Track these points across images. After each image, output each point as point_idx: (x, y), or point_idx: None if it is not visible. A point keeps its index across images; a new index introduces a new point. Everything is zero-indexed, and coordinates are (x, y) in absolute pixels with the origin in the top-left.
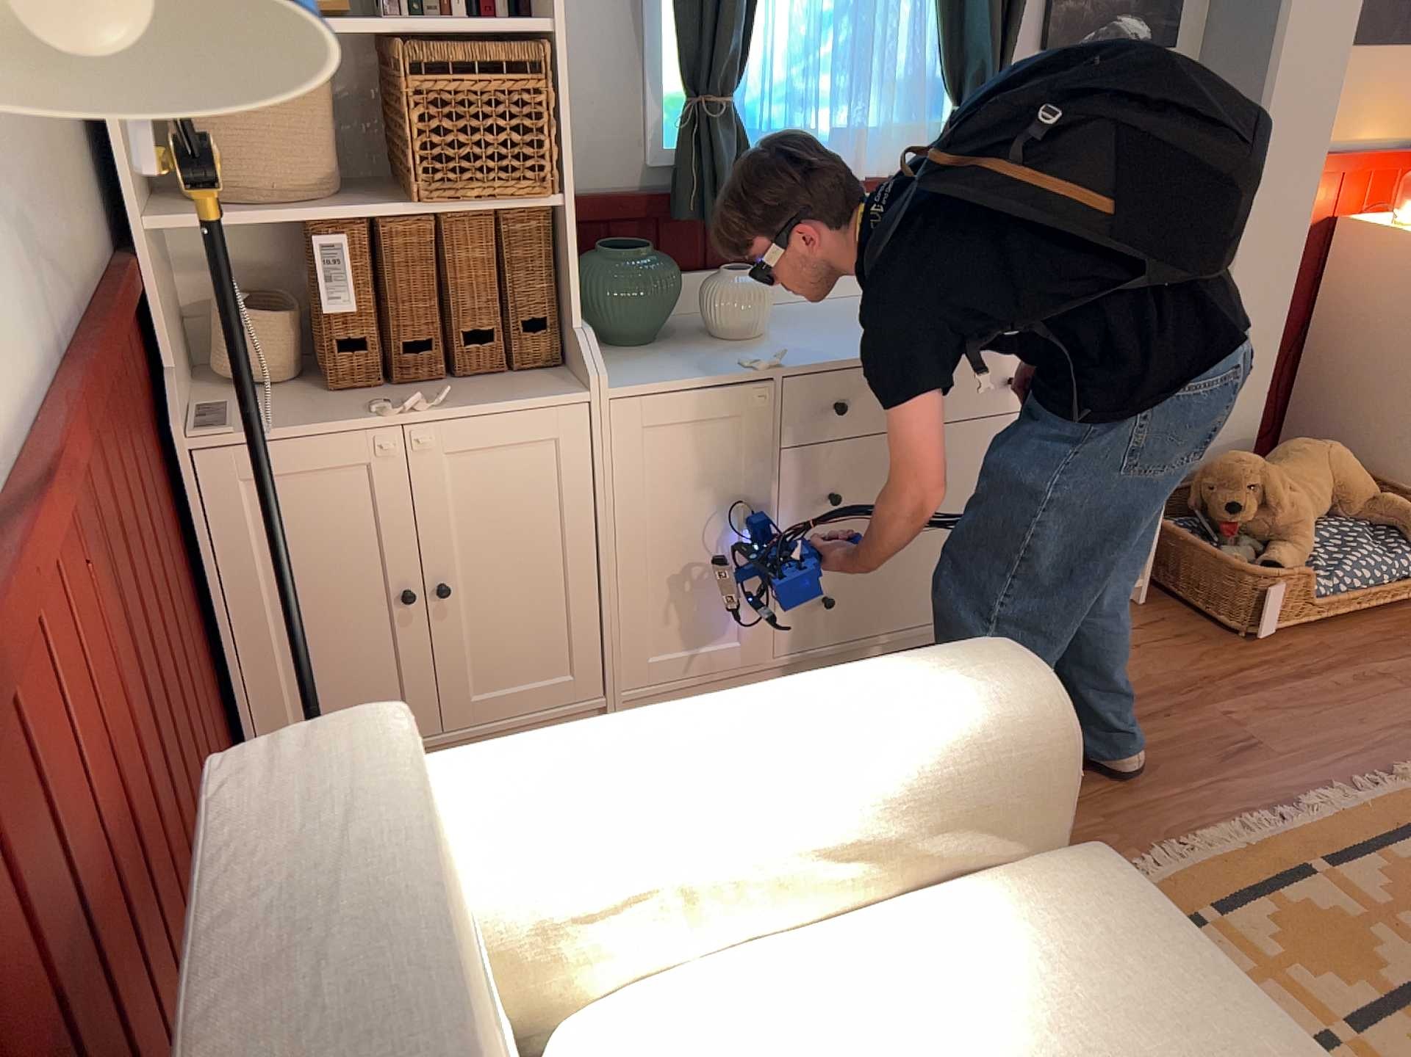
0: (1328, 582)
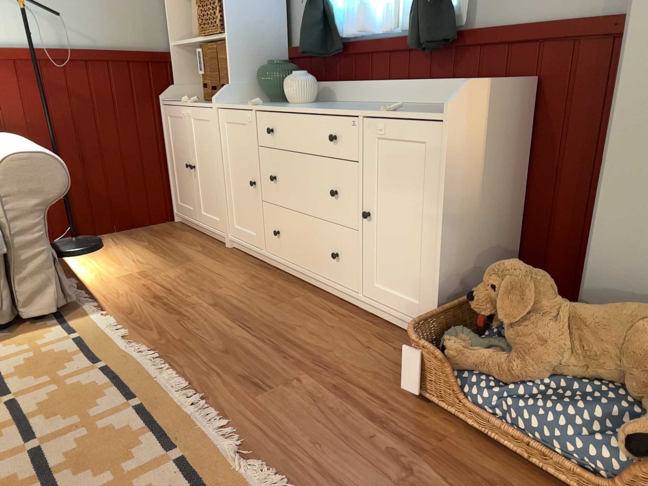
0: (496, 400)
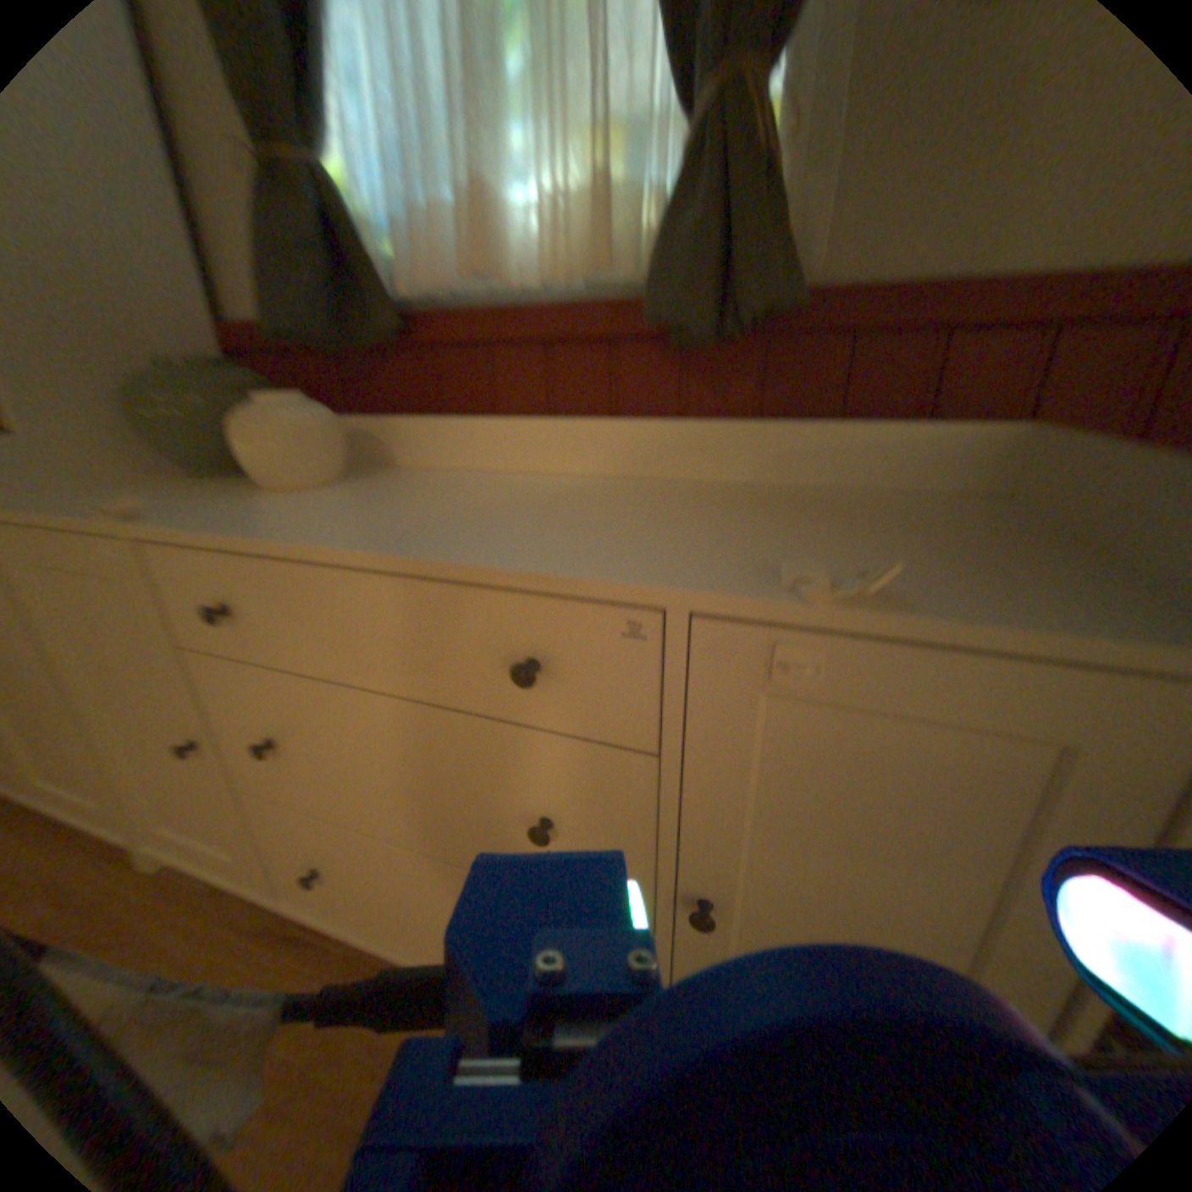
0: None
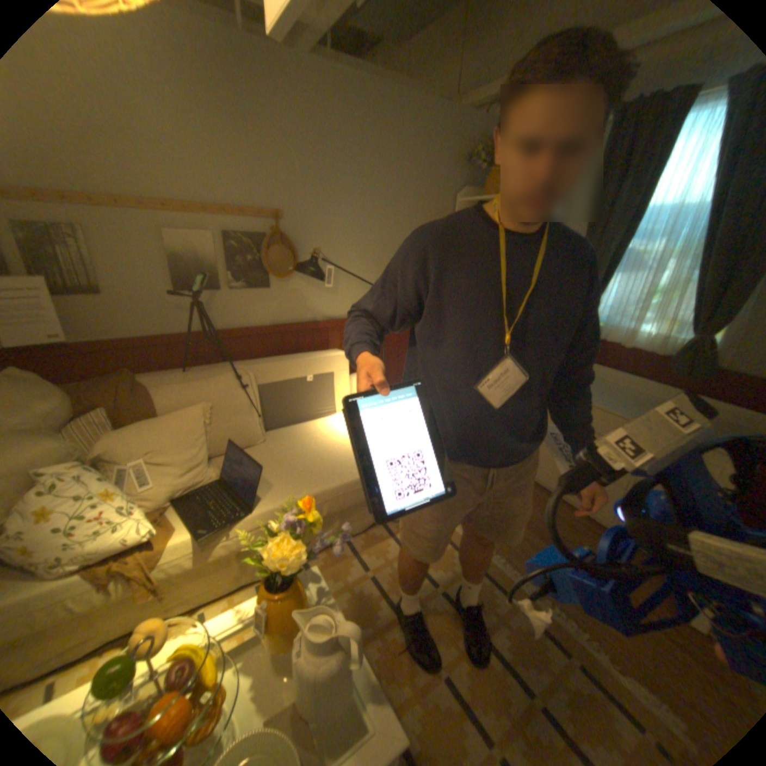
0: None
